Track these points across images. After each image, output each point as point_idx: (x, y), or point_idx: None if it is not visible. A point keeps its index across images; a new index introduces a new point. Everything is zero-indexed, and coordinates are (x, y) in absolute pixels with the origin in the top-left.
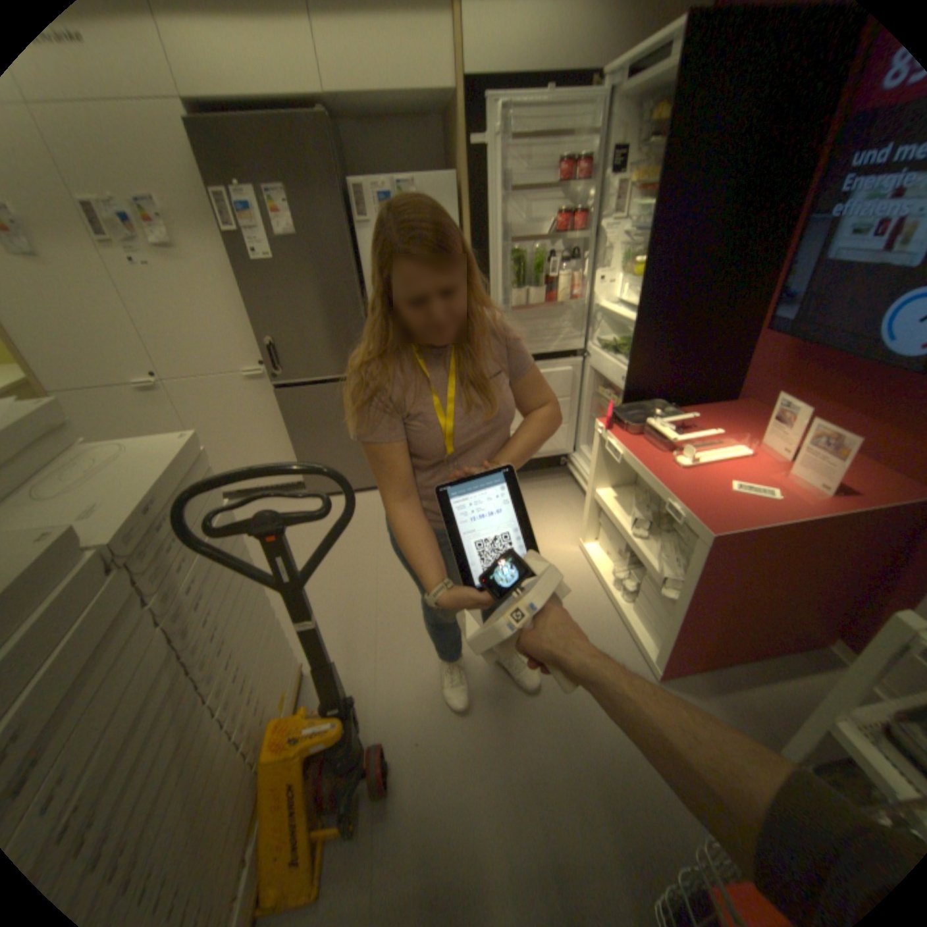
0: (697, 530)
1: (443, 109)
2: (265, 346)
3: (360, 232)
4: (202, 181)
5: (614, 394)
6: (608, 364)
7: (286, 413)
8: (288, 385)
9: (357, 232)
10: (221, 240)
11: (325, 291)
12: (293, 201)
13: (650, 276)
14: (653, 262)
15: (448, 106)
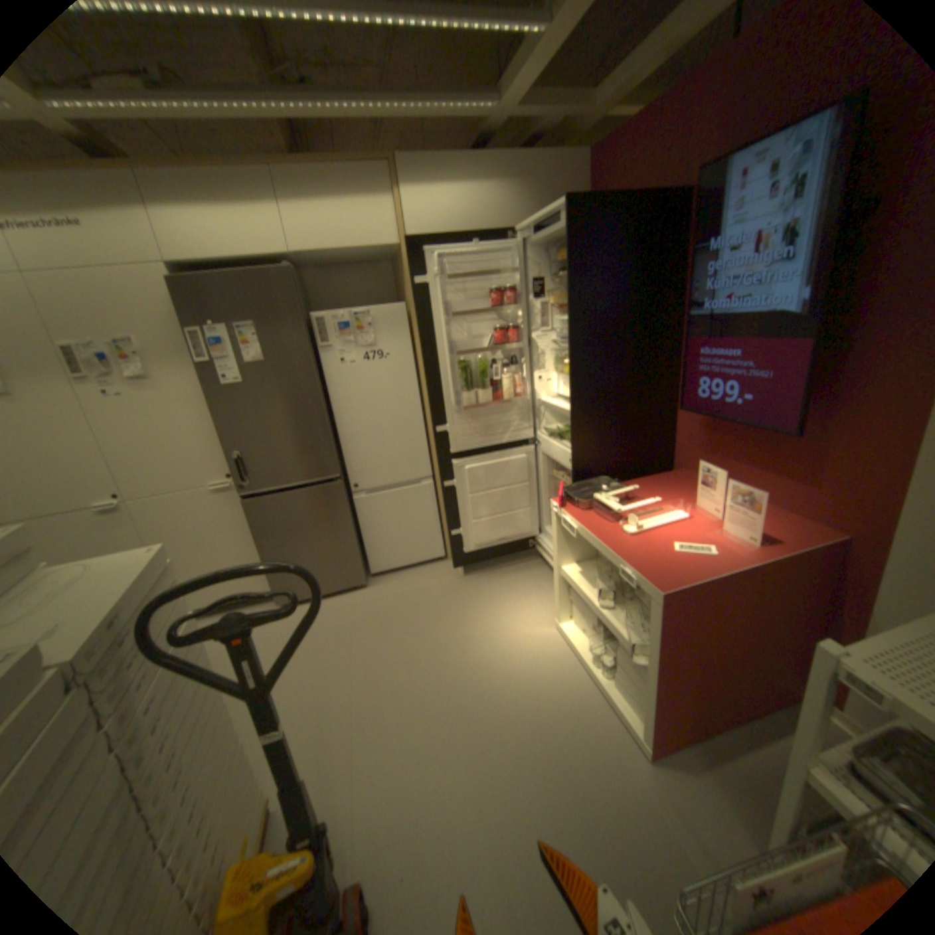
0: (649, 592)
1: (392, 257)
2: (233, 460)
3: (324, 355)
4: (179, 323)
5: (566, 476)
6: (556, 449)
7: (254, 522)
8: (255, 495)
9: (321, 355)
10: (194, 369)
11: (292, 406)
12: (263, 334)
13: (576, 374)
14: (576, 364)
15: (396, 255)
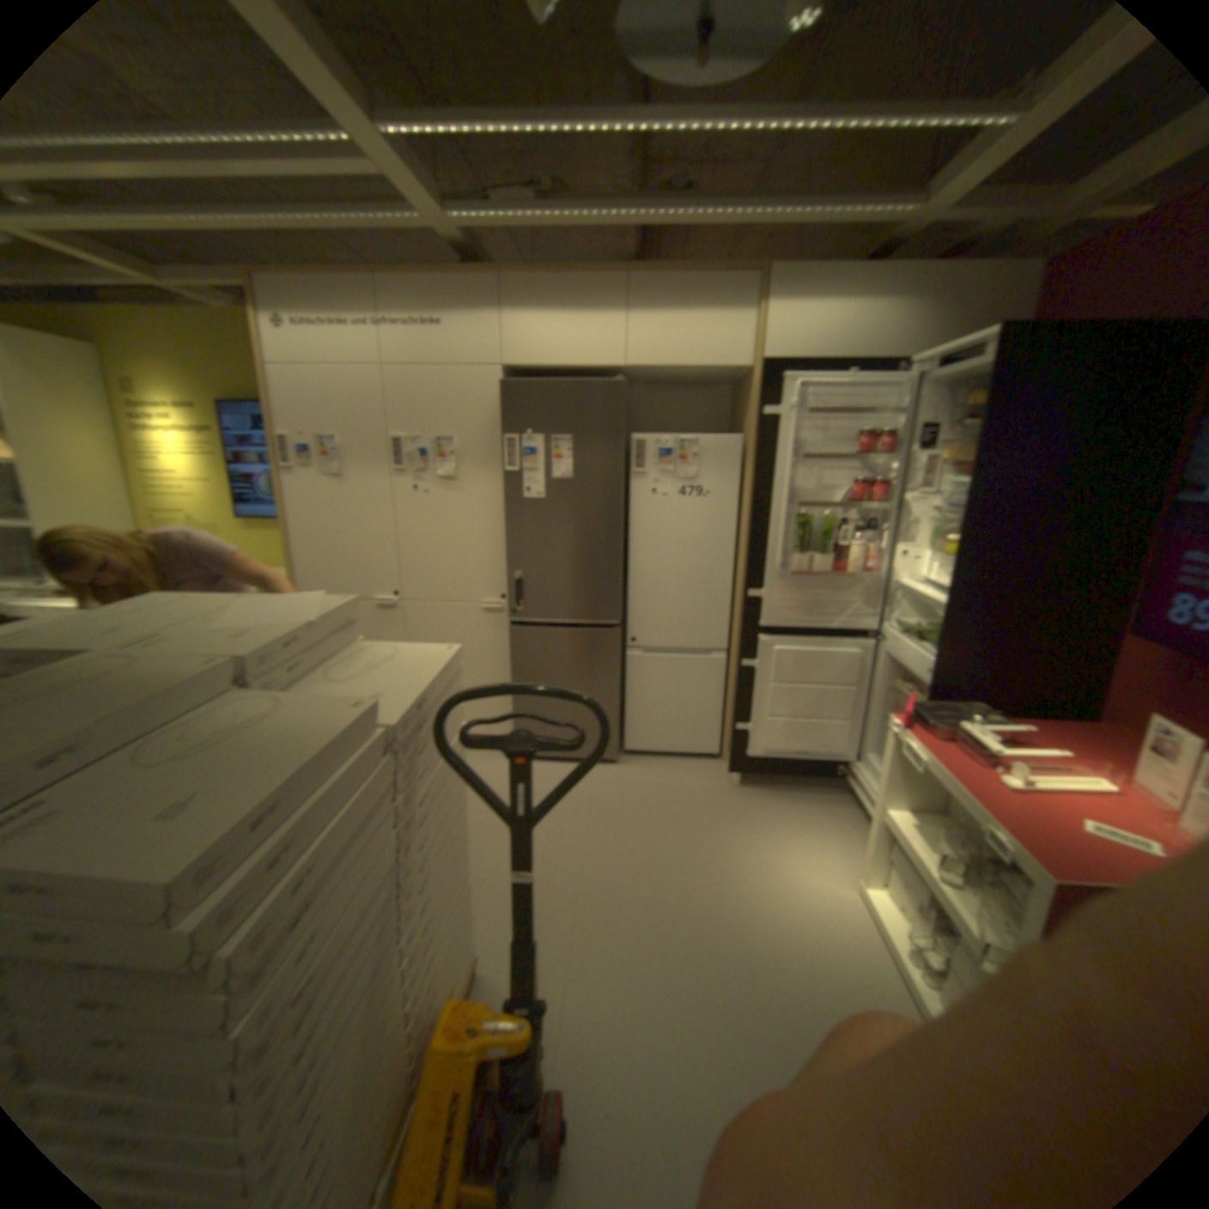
0: (1033, 875)
1: (737, 379)
2: (515, 580)
3: (637, 482)
4: (501, 428)
5: (918, 691)
6: (910, 651)
7: (518, 652)
8: (526, 623)
9: (632, 481)
10: (502, 478)
11: (589, 533)
12: (579, 450)
13: (966, 556)
14: (969, 542)
15: (744, 378)
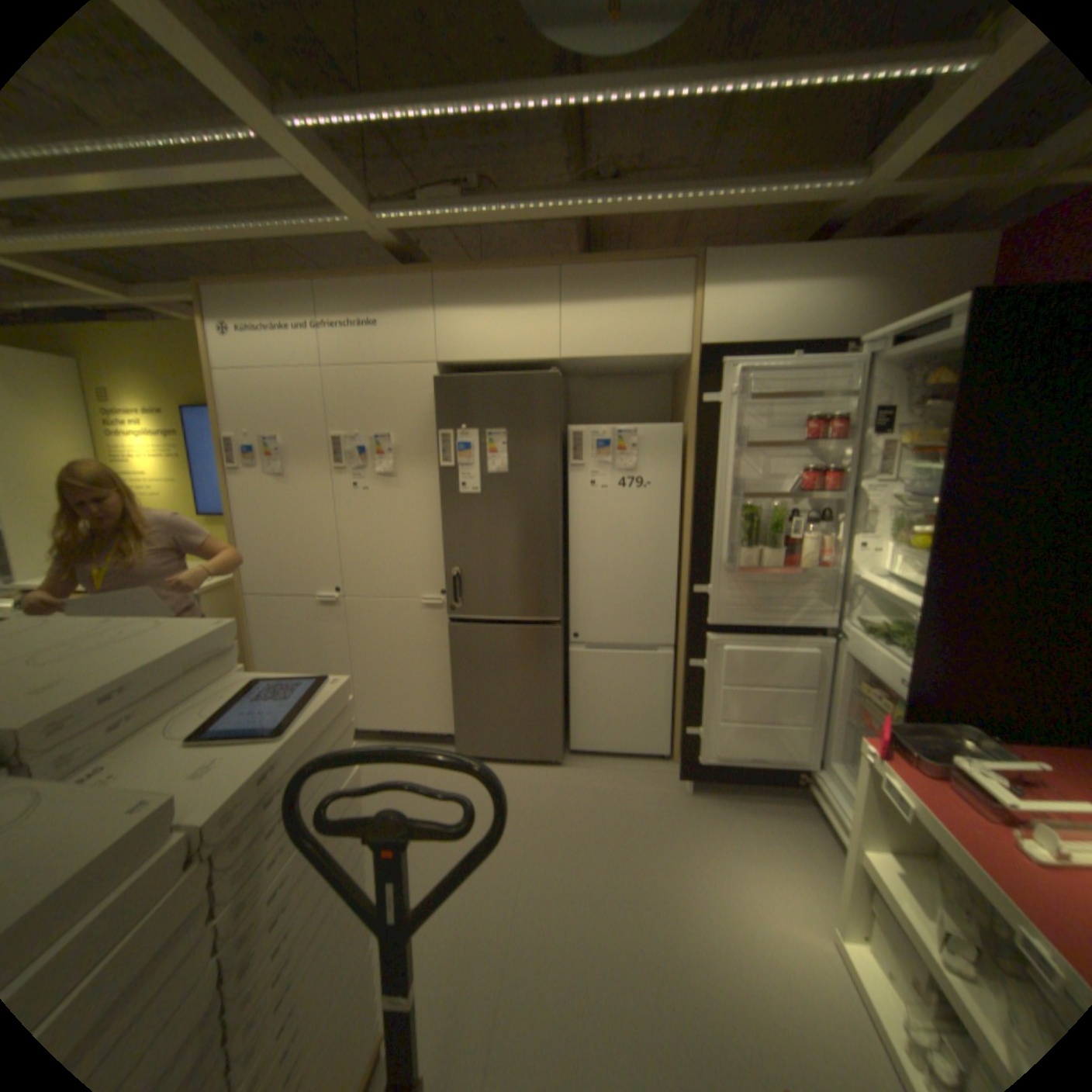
0: None
1: (675, 369)
2: (451, 576)
3: (573, 474)
4: (435, 424)
5: (887, 699)
6: (877, 655)
7: (455, 650)
8: (464, 619)
9: (569, 473)
10: (437, 473)
11: (525, 527)
12: (512, 443)
13: (941, 553)
14: (944, 537)
15: (681, 366)
